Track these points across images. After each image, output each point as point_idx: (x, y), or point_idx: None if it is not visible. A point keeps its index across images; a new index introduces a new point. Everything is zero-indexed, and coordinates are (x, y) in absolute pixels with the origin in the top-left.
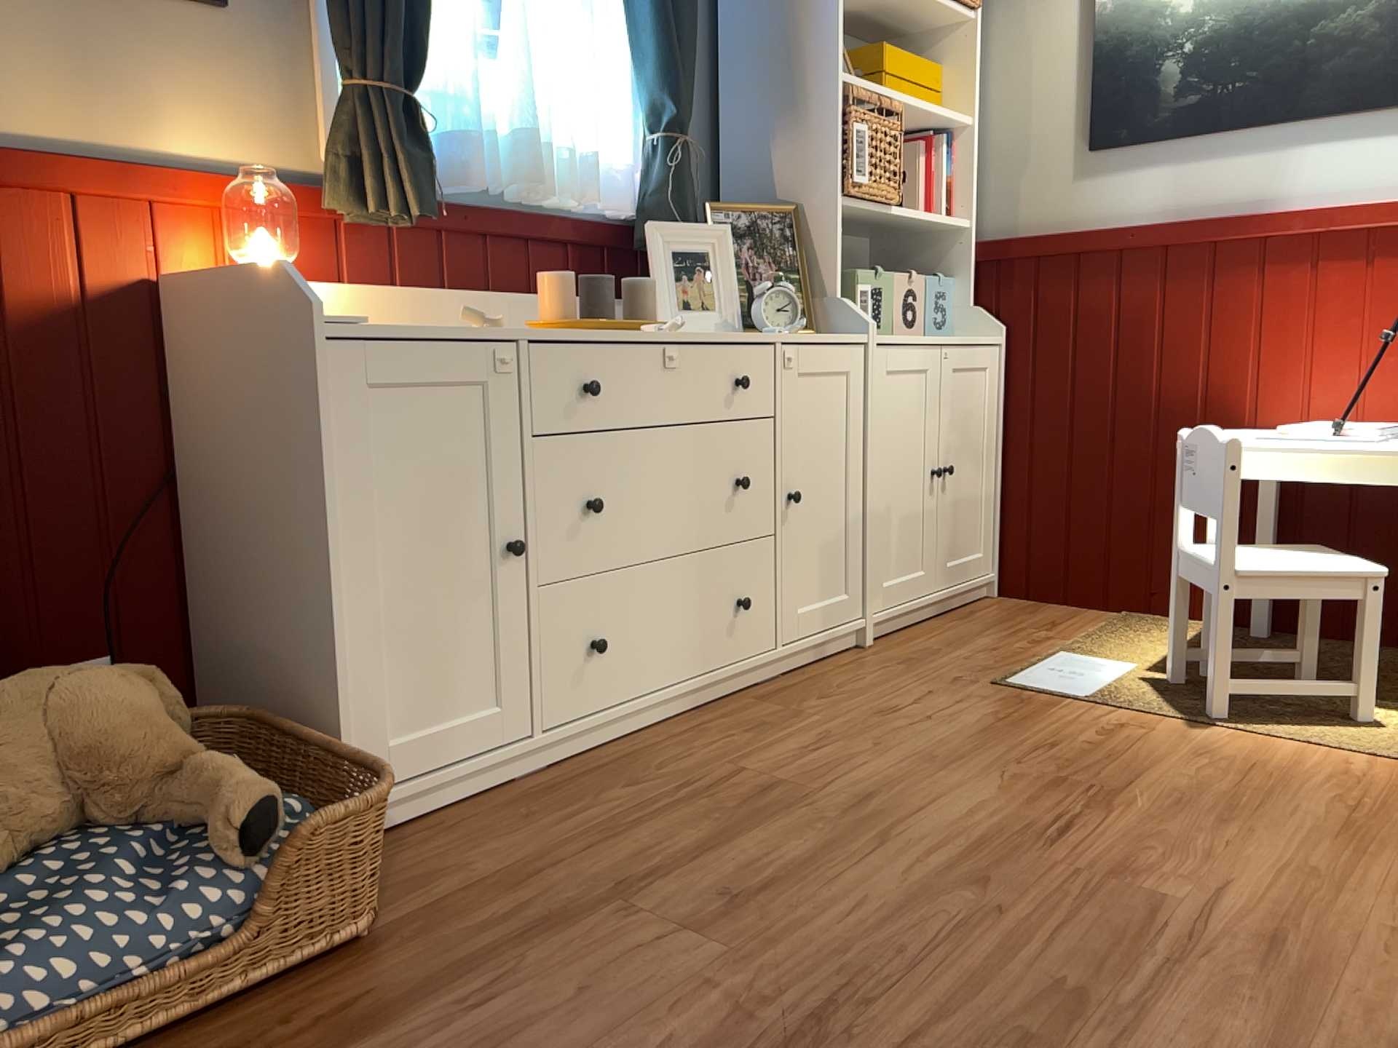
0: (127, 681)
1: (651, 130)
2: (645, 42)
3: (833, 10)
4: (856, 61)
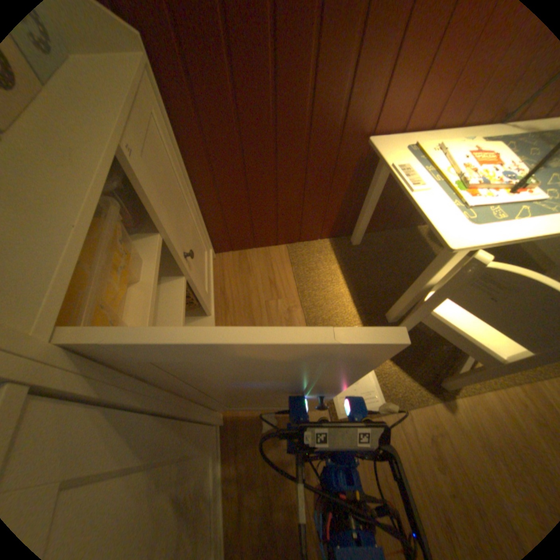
0: None
1: None
2: None
3: None
4: None
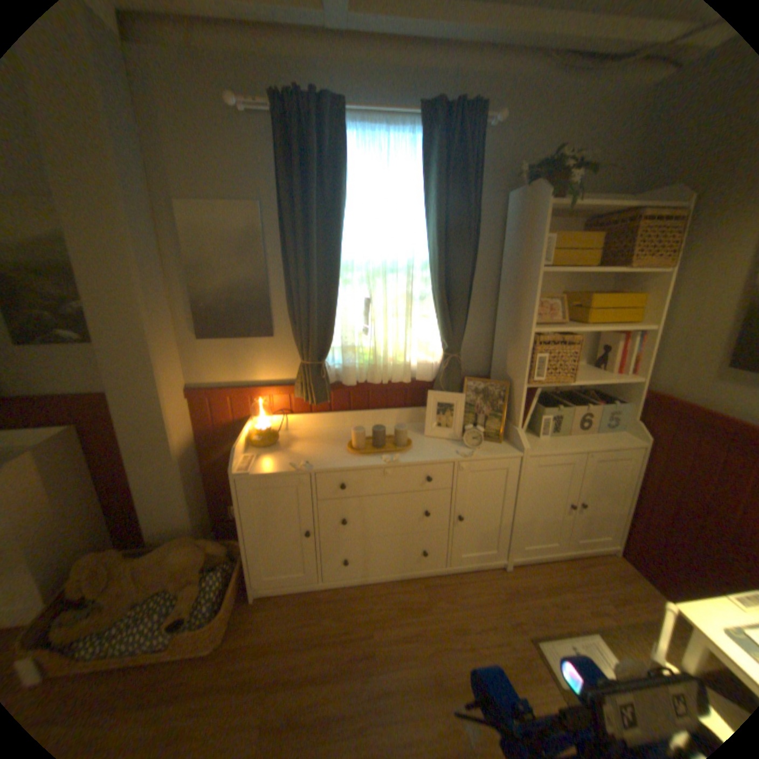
0: (188, 554)
1: (442, 348)
2: (438, 317)
3: (534, 299)
4: (580, 298)
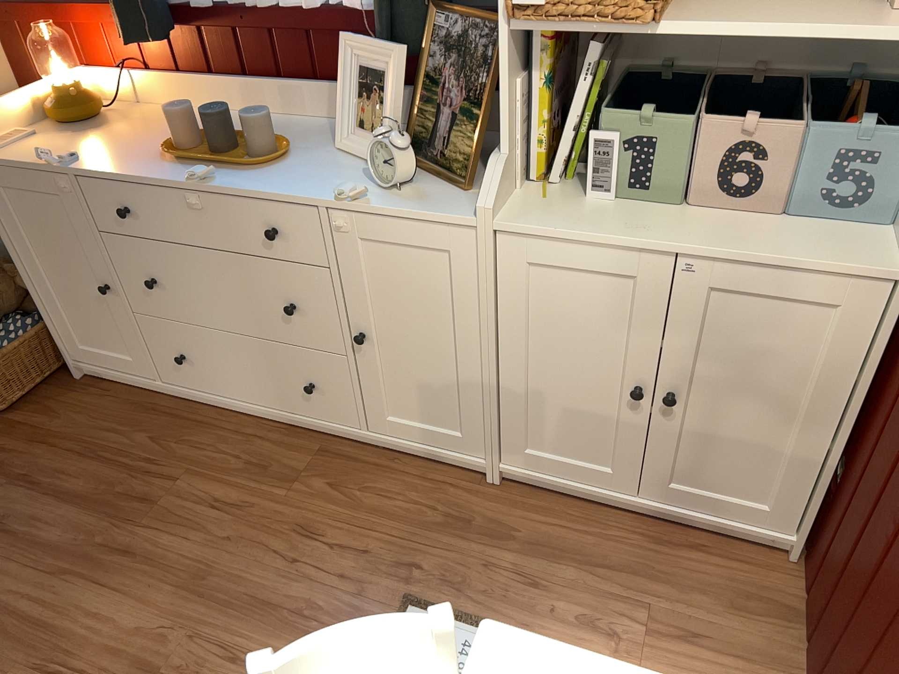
0: None
1: None
2: None
3: None
4: None
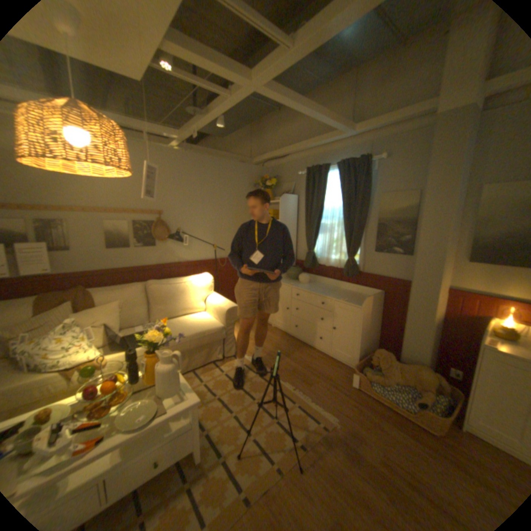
0: (431, 377)
1: None
2: None
3: None
4: None
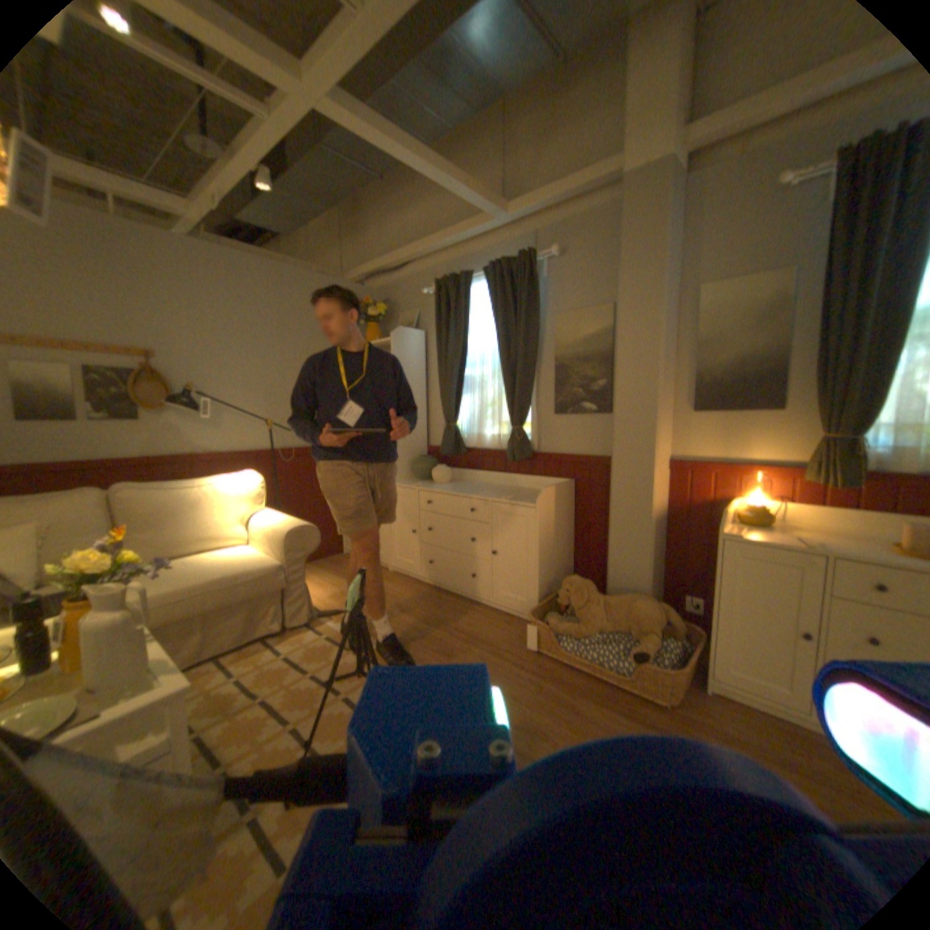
0: (654, 609)
1: None
2: None
3: None
4: None
